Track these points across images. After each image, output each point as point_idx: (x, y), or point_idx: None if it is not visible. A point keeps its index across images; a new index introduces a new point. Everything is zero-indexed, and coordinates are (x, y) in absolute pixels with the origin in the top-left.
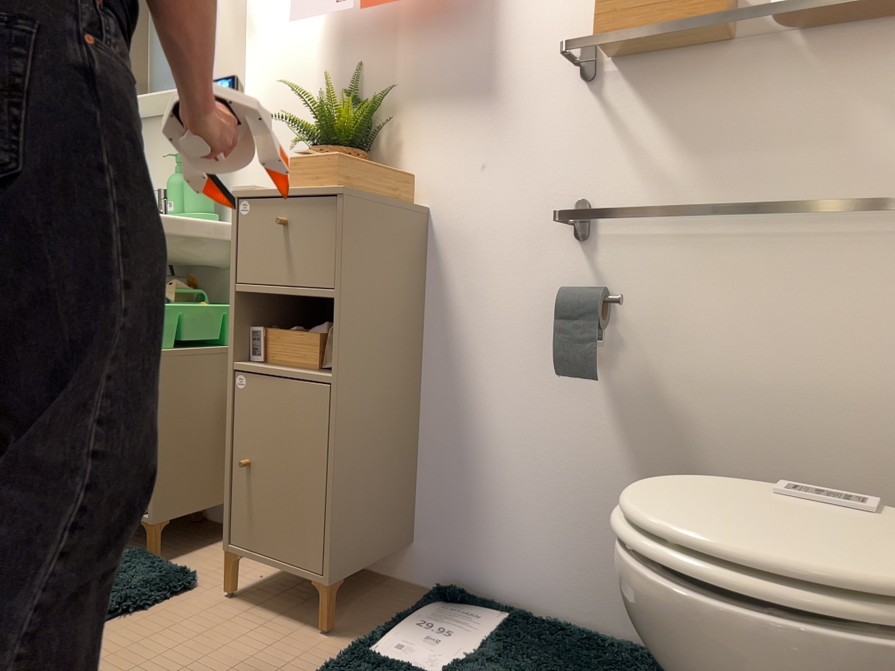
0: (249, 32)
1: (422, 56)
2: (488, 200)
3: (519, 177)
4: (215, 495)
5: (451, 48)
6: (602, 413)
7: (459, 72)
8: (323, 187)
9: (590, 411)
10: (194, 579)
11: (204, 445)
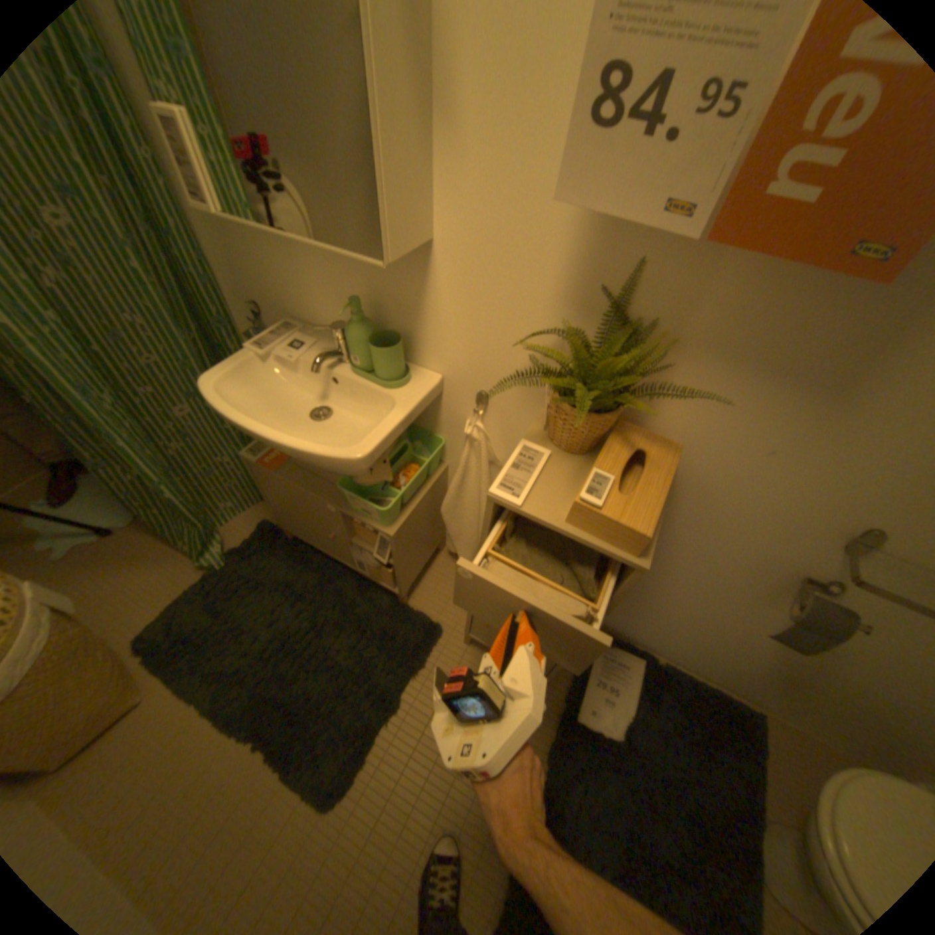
0: (439, 112)
1: (759, 291)
2: (761, 480)
3: (817, 479)
4: (433, 553)
5: (819, 302)
6: (776, 626)
7: (813, 340)
8: (620, 552)
9: (766, 622)
10: (444, 633)
11: (426, 541)
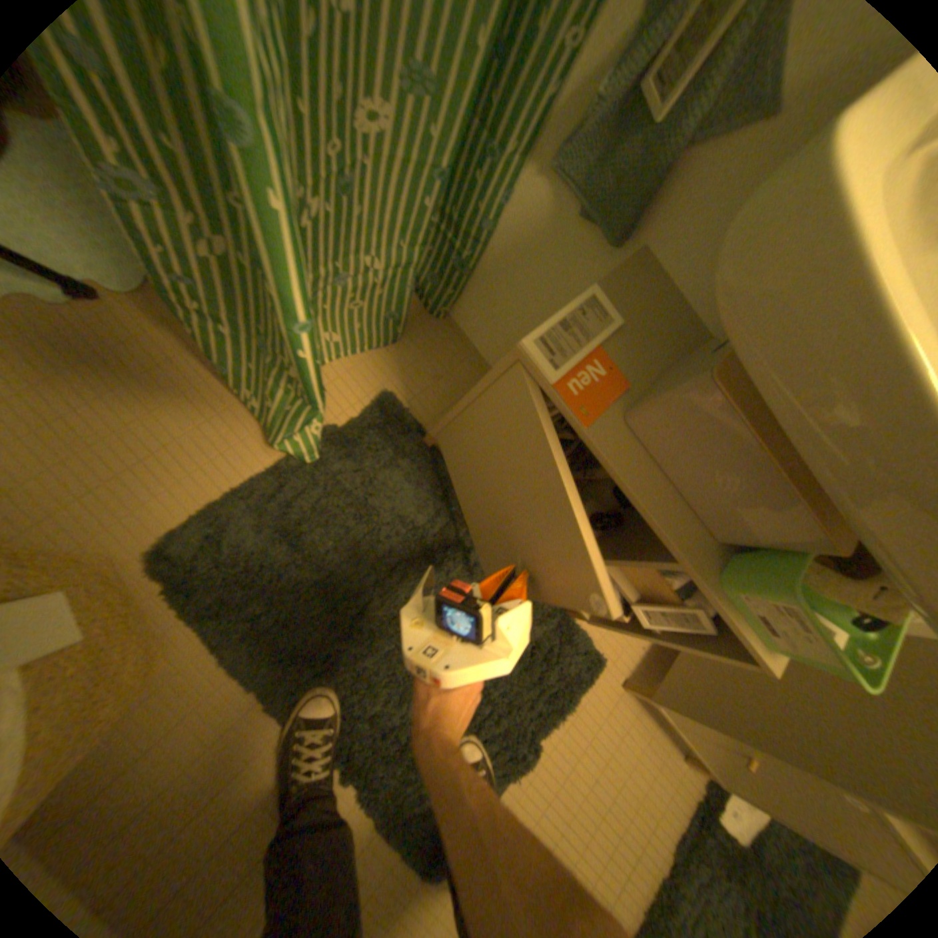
0: None
1: None
2: None
3: None
4: None
5: None
6: None
7: None
8: None
9: None
10: (608, 671)
11: None
